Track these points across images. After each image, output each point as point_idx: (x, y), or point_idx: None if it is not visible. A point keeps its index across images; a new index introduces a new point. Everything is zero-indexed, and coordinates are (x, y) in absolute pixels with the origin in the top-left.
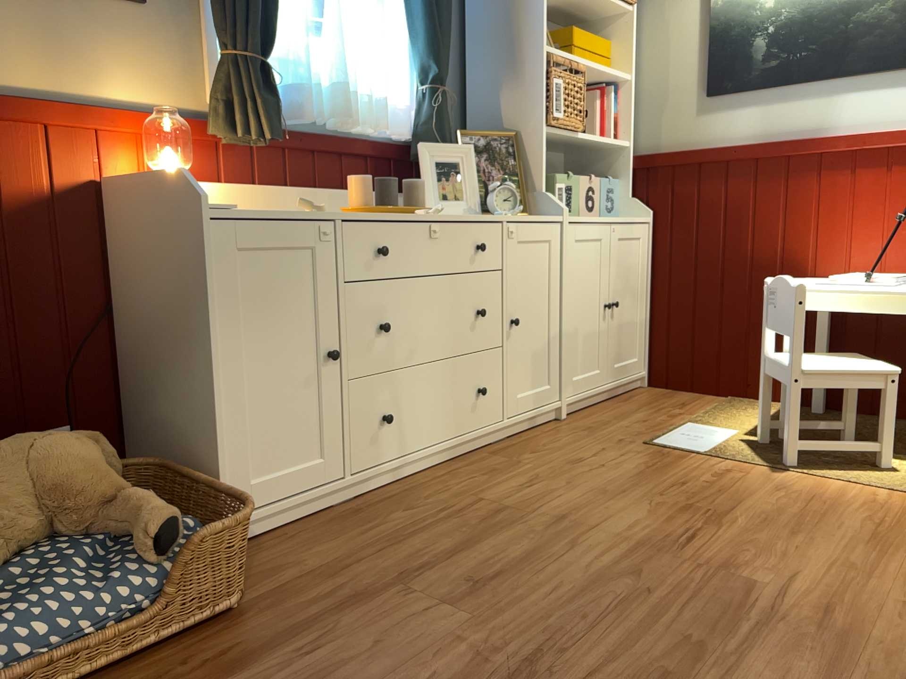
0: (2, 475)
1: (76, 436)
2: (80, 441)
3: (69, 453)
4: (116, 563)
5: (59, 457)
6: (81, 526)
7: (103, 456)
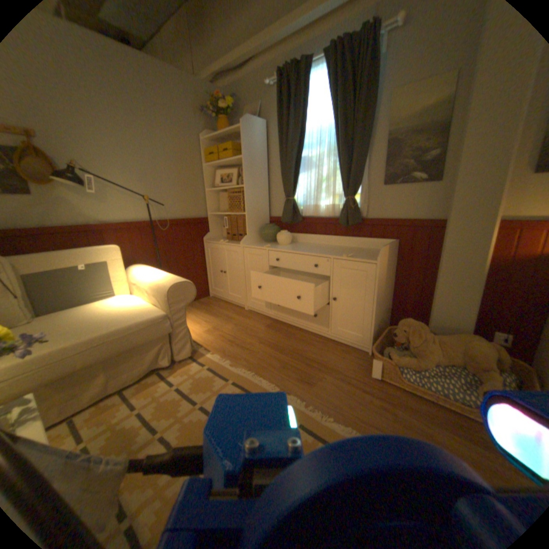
0: (458, 345)
1: (491, 345)
2: (489, 348)
3: (481, 350)
4: (473, 390)
5: (477, 349)
6: (474, 372)
7: (497, 356)
